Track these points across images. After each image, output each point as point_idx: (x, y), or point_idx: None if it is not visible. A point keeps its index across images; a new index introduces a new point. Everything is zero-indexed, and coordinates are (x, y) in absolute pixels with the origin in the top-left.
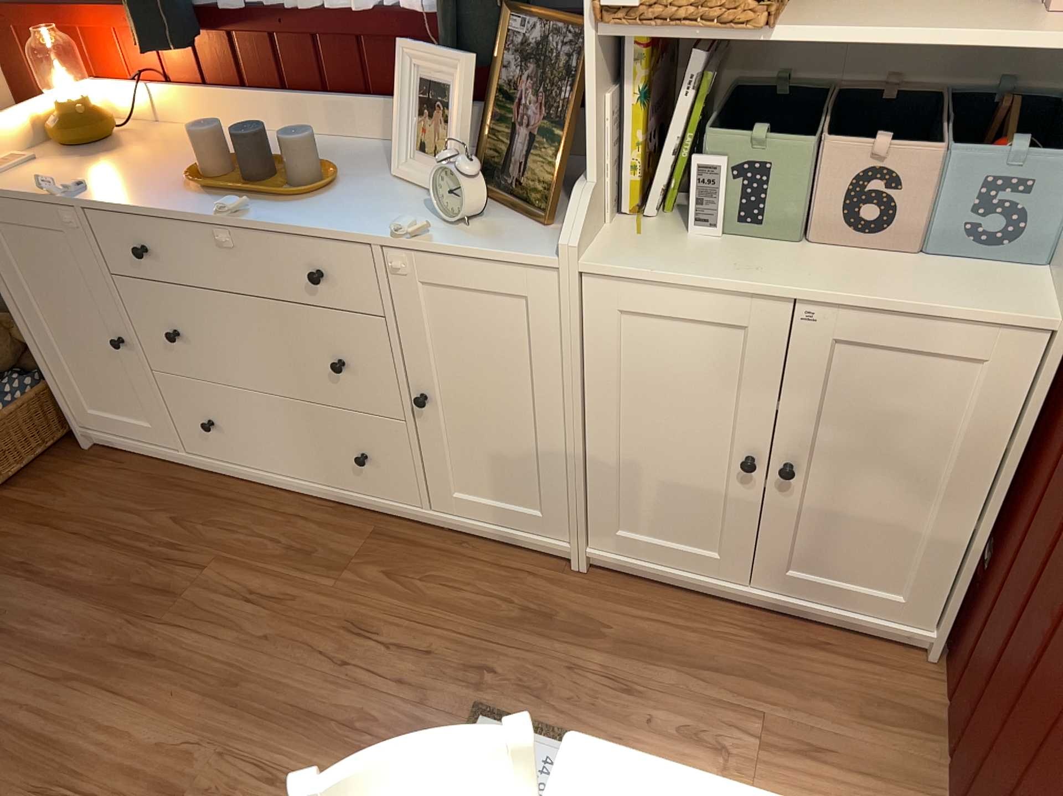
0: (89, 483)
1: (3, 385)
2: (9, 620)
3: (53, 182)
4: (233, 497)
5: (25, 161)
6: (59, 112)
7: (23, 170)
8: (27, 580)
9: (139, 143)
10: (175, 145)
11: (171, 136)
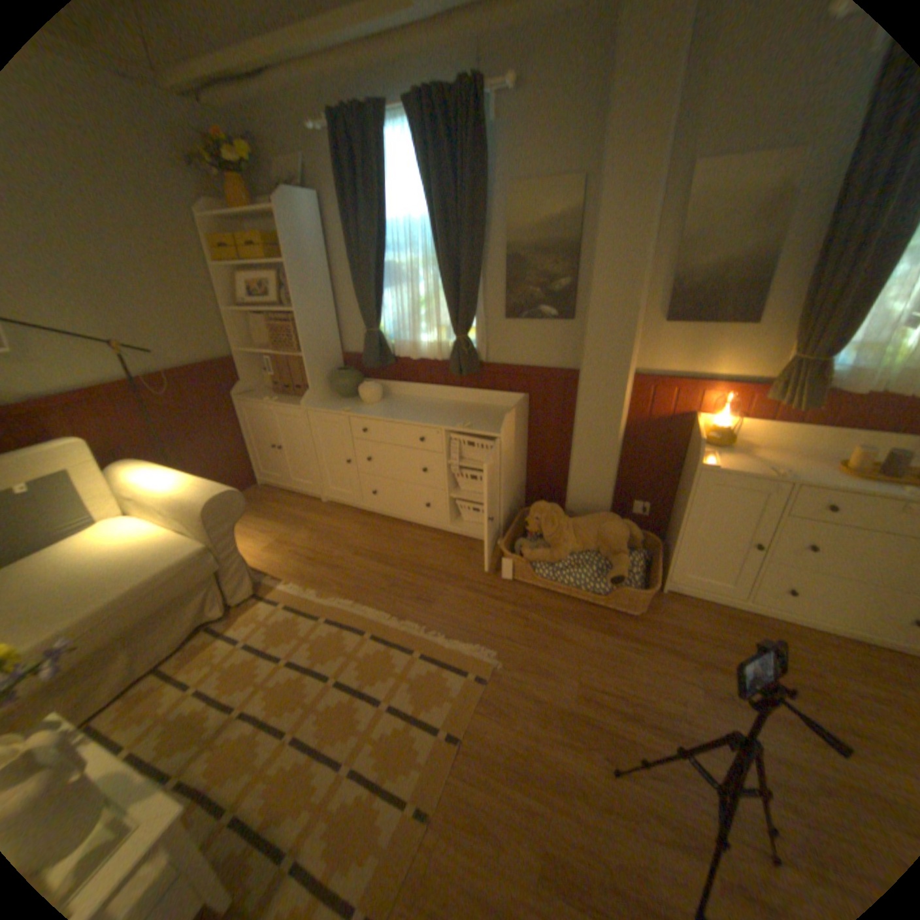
0: (688, 616)
1: (632, 558)
2: (740, 703)
3: (771, 470)
4: (785, 632)
5: (713, 455)
6: (720, 431)
7: (724, 460)
8: (721, 676)
9: (752, 447)
10: (777, 450)
11: (762, 445)
